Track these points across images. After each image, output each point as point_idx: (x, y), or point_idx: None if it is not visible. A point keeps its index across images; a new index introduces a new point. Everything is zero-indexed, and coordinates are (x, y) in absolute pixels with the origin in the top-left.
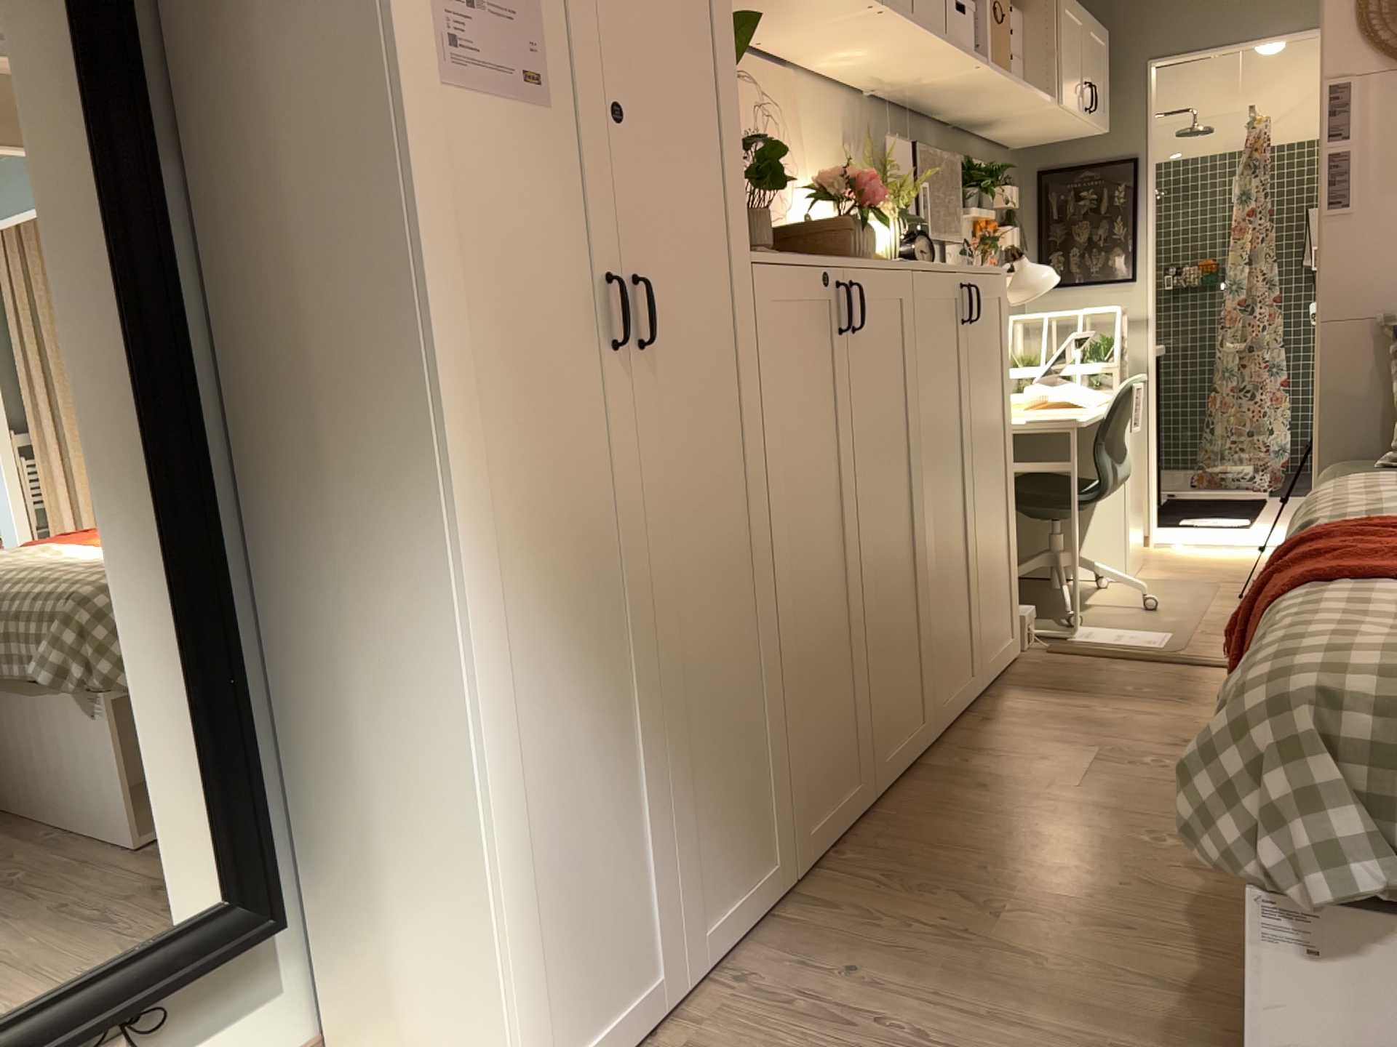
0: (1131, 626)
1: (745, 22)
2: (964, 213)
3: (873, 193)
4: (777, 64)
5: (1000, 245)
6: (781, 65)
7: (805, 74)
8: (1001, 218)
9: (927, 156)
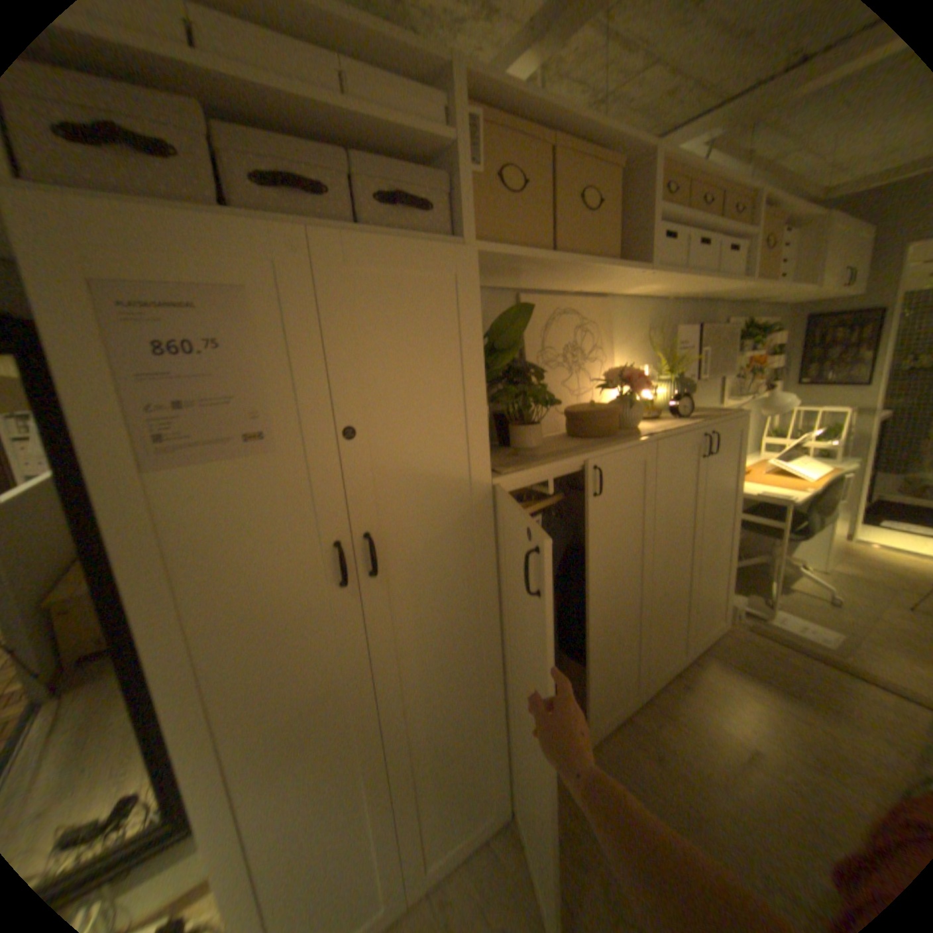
0: (815, 619)
1: (525, 310)
2: (740, 355)
3: (646, 380)
4: (598, 296)
5: (768, 367)
6: (603, 295)
7: (621, 297)
8: (773, 347)
9: (719, 323)
